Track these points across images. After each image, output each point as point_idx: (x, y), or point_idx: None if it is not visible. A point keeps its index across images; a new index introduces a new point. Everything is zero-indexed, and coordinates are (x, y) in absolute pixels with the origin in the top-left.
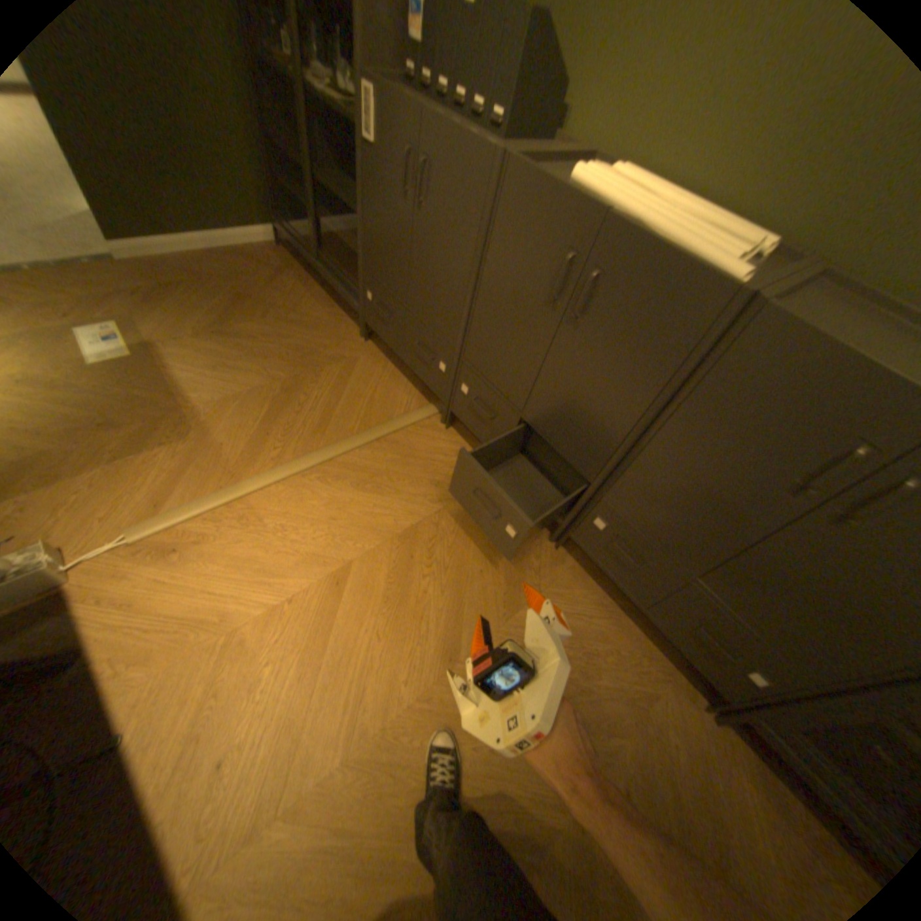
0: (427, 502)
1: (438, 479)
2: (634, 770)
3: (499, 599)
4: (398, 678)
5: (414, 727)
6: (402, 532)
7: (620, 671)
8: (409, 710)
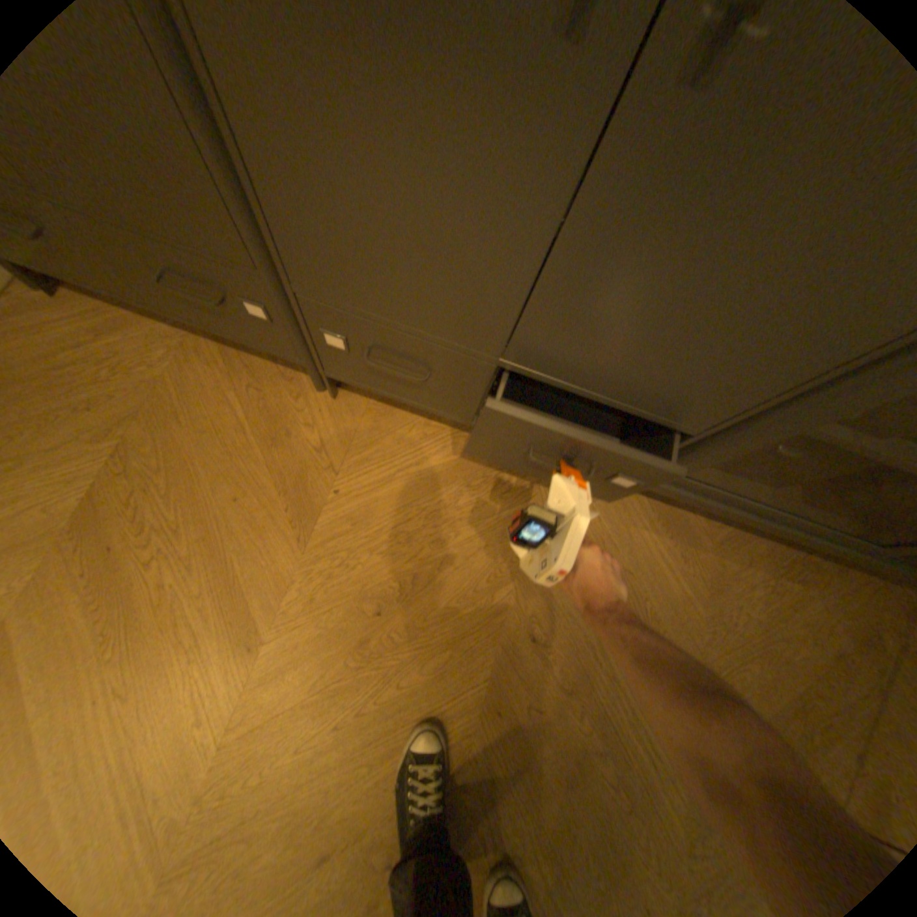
0: (86, 448)
1: (85, 396)
2: (530, 608)
3: (280, 522)
4: (182, 726)
5: (240, 765)
6: (69, 521)
7: (476, 507)
8: (220, 752)
